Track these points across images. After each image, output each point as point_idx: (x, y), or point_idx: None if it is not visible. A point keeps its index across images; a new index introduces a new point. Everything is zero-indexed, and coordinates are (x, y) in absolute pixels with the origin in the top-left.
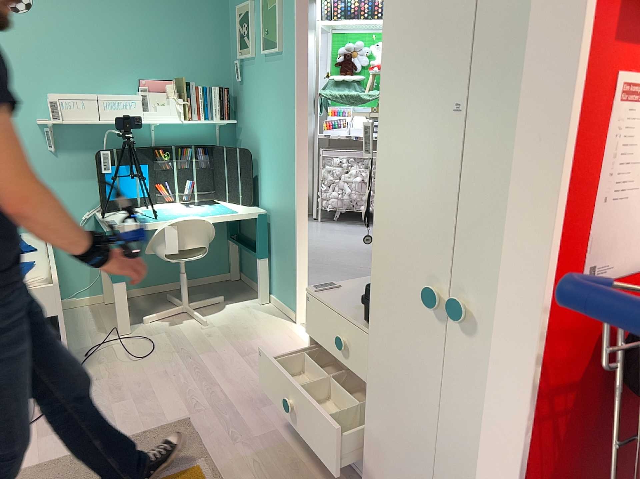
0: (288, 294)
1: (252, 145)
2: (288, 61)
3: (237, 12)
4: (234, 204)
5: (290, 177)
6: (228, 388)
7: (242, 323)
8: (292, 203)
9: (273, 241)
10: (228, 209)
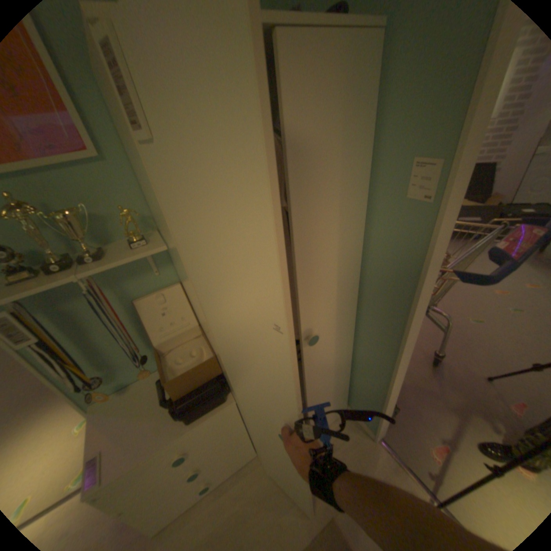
0: None
1: None
2: None
3: None
4: None
5: None
6: None
7: None
8: None
9: None
10: None
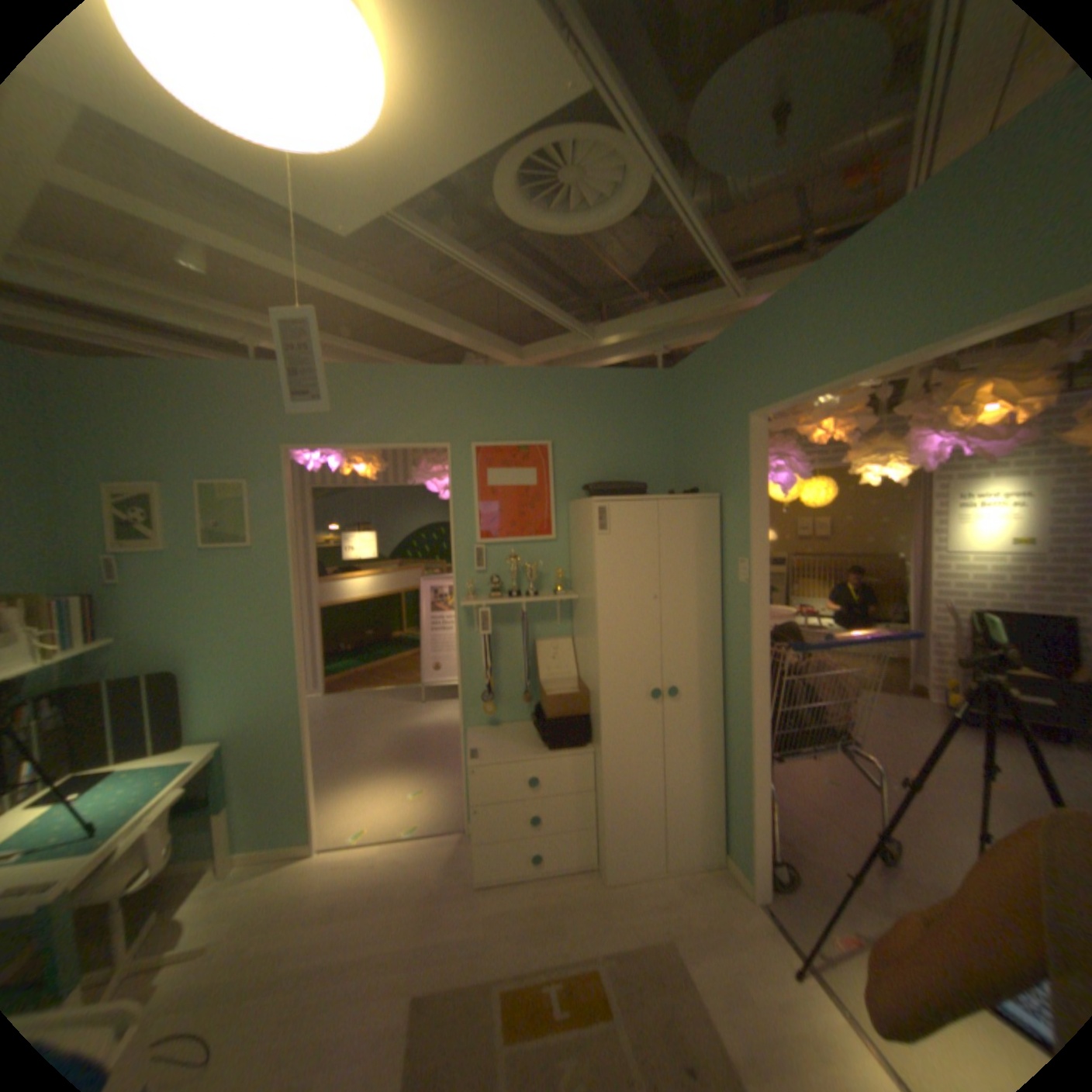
0: (282, 829)
1: (155, 665)
2: (268, 556)
3: (103, 489)
4: (136, 761)
5: (279, 685)
6: (384, 948)
7: (250, 908)
8: (287, 714)
9: (233, 778)
10: (154, 768)
